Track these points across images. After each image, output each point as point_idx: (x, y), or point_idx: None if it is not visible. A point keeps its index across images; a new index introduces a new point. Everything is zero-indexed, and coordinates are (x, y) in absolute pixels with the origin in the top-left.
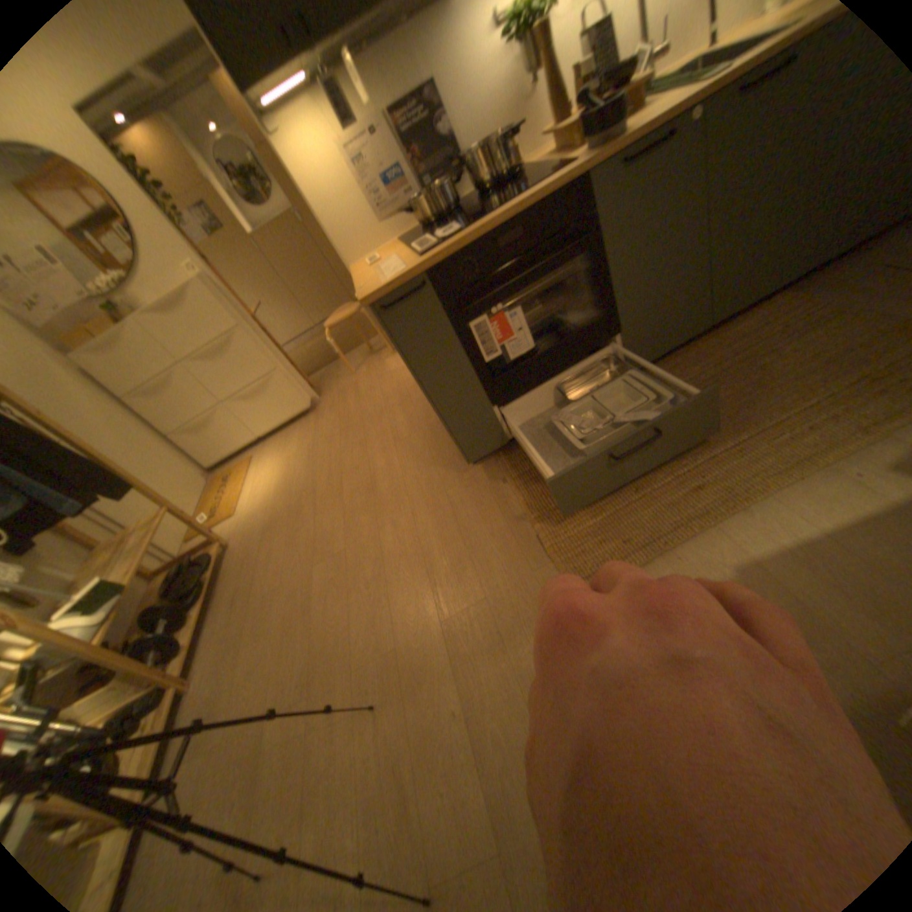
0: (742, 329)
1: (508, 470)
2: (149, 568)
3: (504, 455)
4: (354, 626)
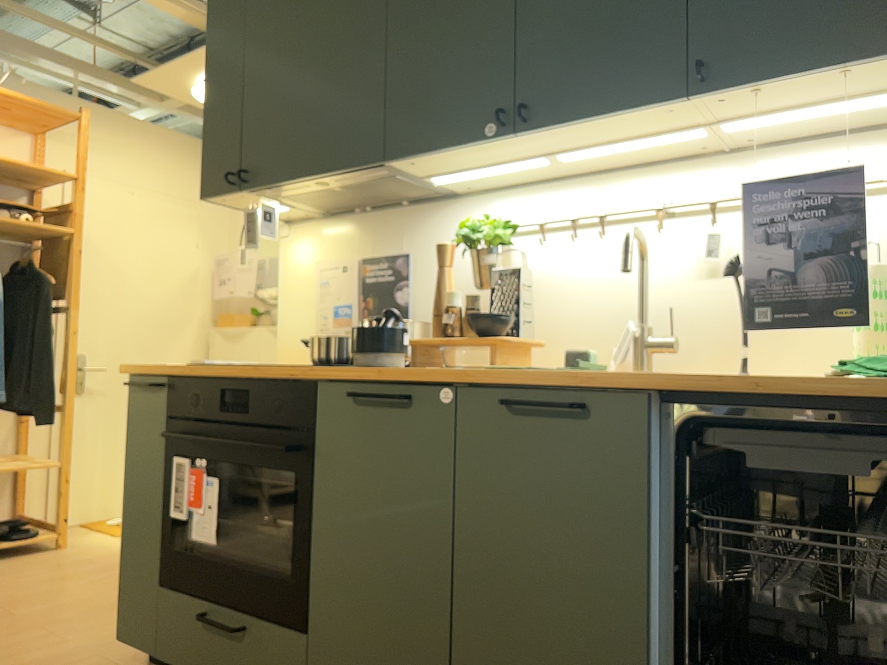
0: None
1: None
2: (22, 513)
3: None
4: None
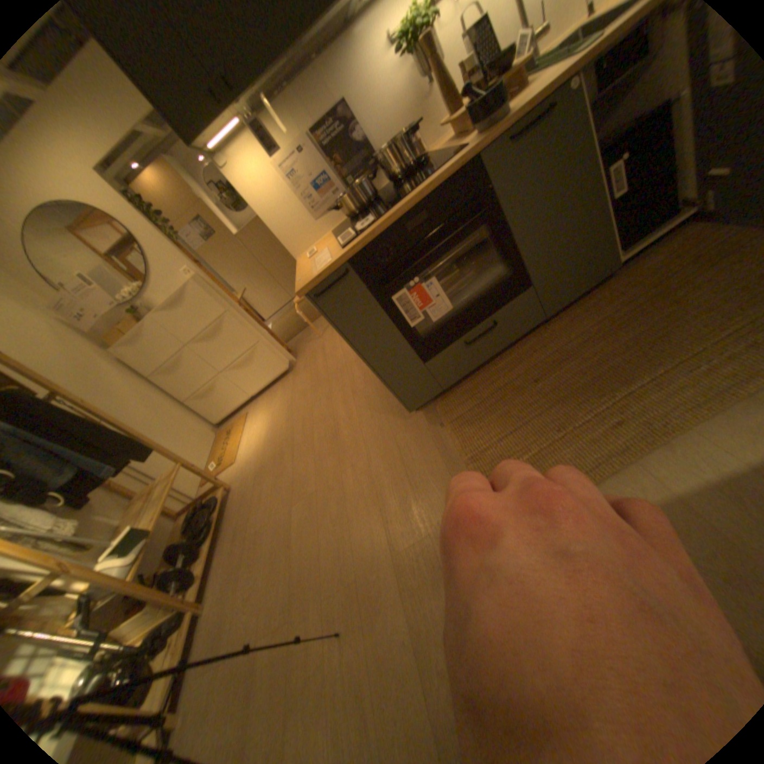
0: (653, 264)
1: (445, 415)
2: (175, 511)
3: (441, 402)
4: (323, 560)
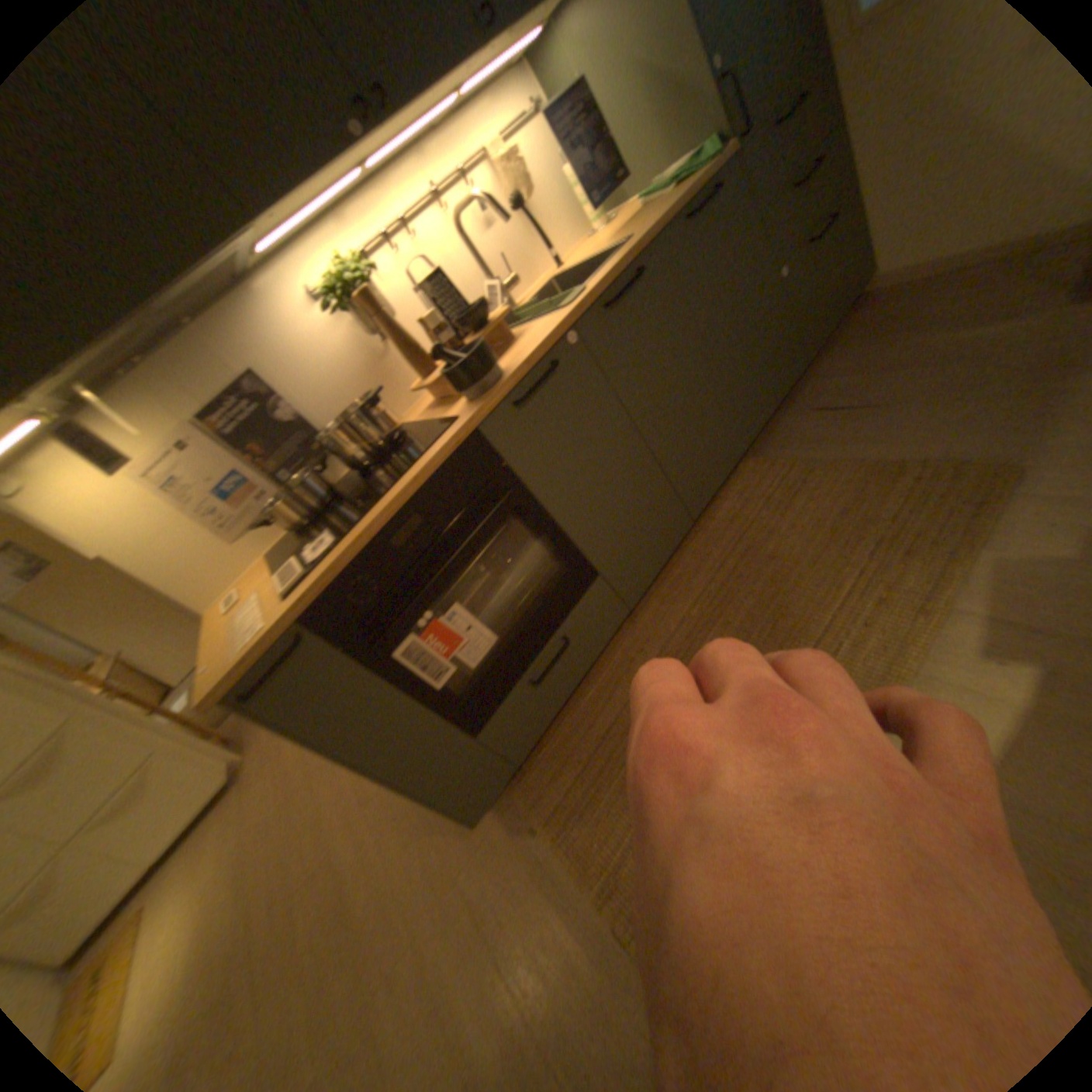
0: (725, 511)
1: (533, 809)
2: None
3: (521, 783)
4: None
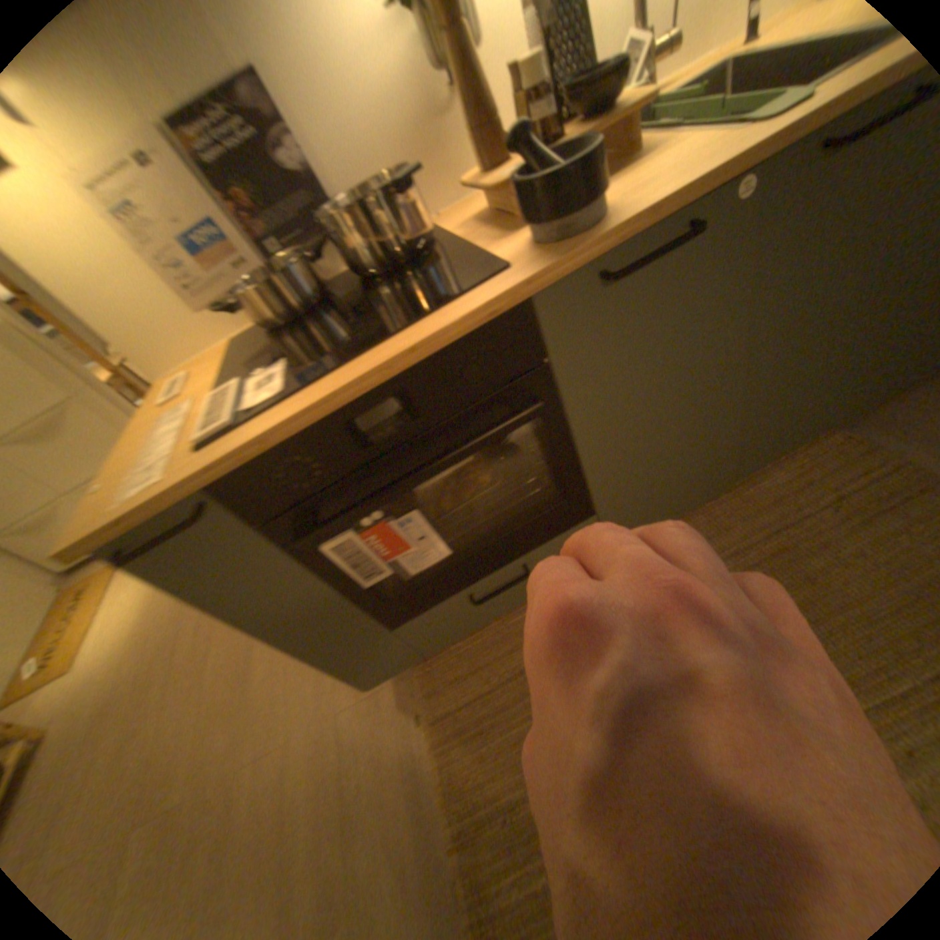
0: (775, 486)
1: (426, 702)
2: None
3: (424, 666)
4: None
